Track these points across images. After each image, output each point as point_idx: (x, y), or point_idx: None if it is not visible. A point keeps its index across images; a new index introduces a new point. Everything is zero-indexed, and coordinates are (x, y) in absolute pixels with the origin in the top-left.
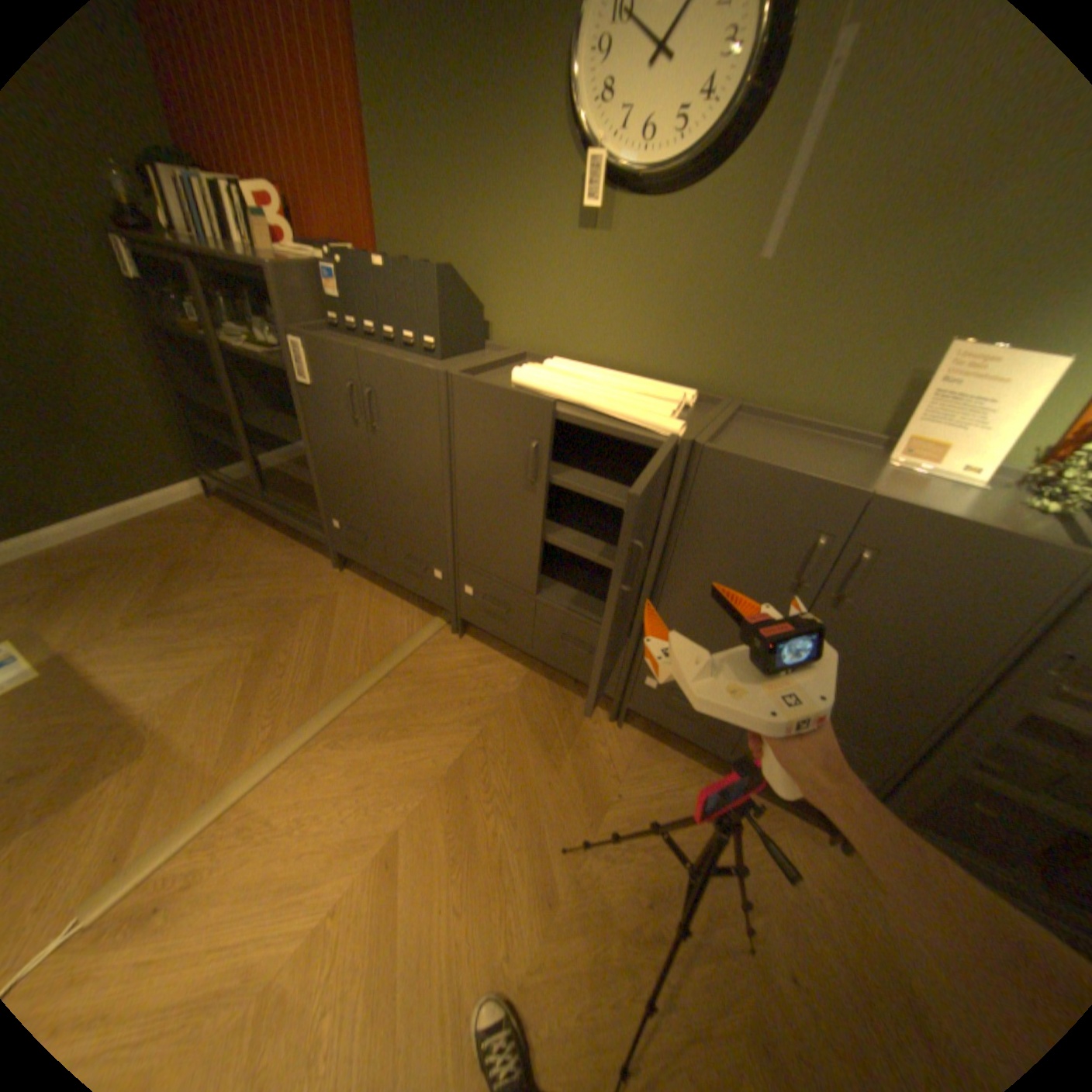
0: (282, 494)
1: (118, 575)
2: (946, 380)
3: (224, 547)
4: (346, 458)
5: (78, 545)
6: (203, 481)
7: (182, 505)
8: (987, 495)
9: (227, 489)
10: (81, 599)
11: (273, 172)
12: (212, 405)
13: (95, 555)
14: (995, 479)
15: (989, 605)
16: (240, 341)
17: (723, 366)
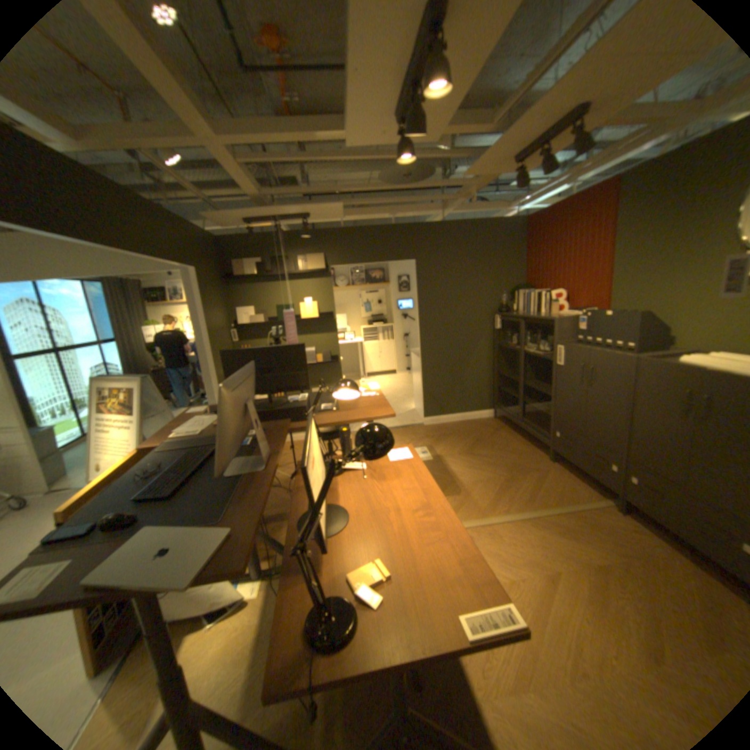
0: (530, 421)
1: (458, 437)
2: None
3: (498, 438)
4: (572, 399)
5: (446, 425)
6: (495, 411)
7: (483, 419)
8: None
9: (505, 414)
10: (446, 441)
11: (564, 284)
12: (510, 376)
13: (451, 429)
14: None
15: None
16: (532, 350)
17: None
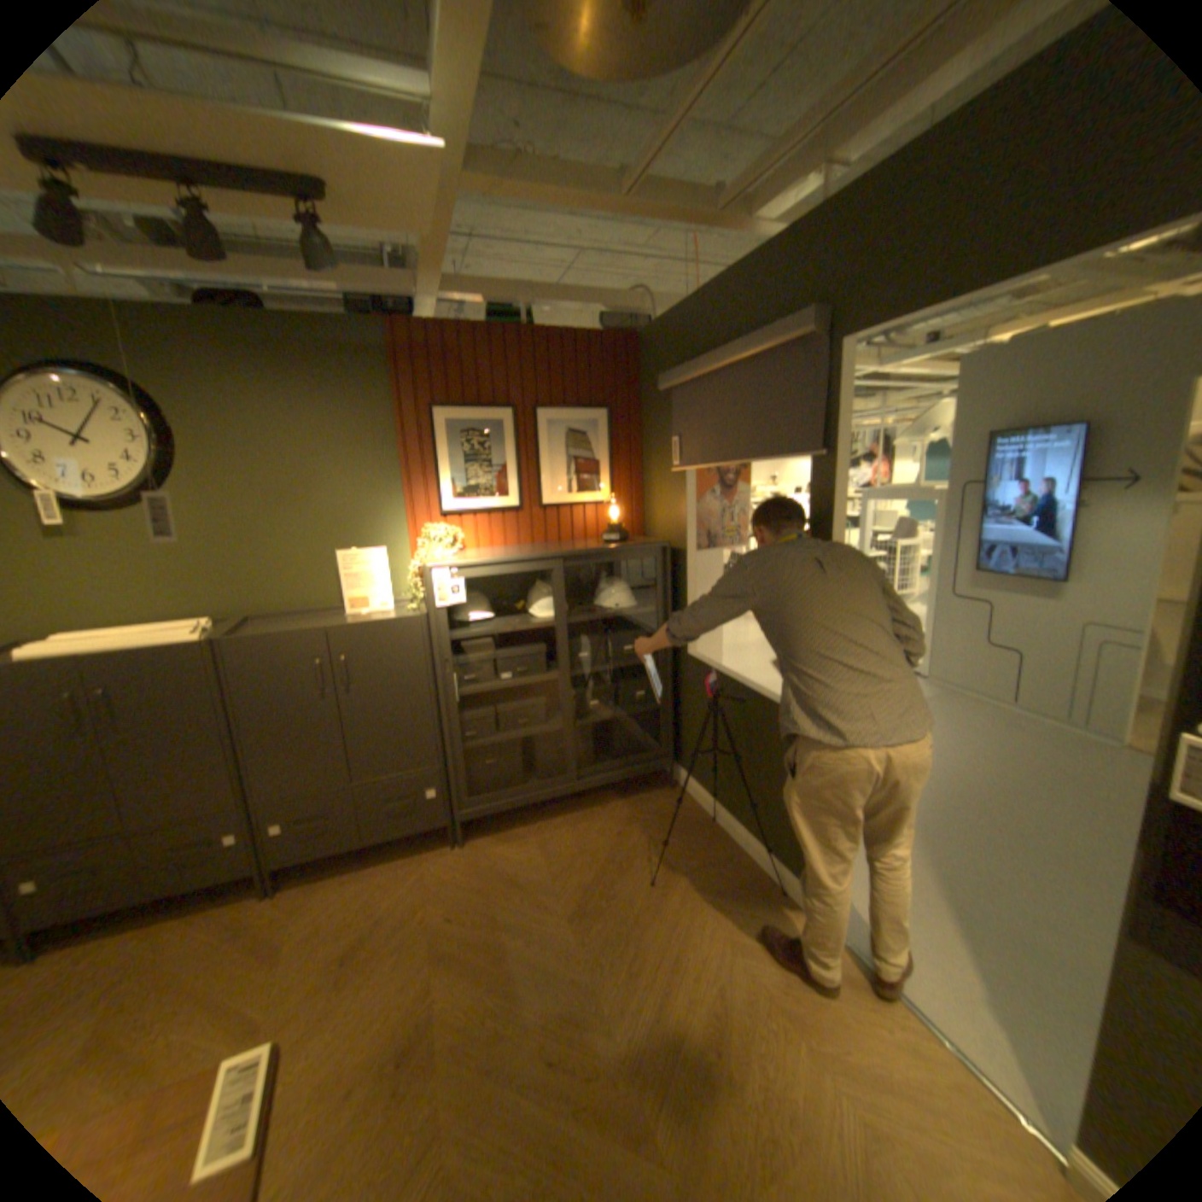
0: None
1: None
2: (344, 570)
3: None
4: None
5: None
6: None
7: None
8: (391, 614)
9: None
10: None
11: None
12: None
13: None
14: (395, 606)
15: (404, 656)
16: None
17: (221, 599)
